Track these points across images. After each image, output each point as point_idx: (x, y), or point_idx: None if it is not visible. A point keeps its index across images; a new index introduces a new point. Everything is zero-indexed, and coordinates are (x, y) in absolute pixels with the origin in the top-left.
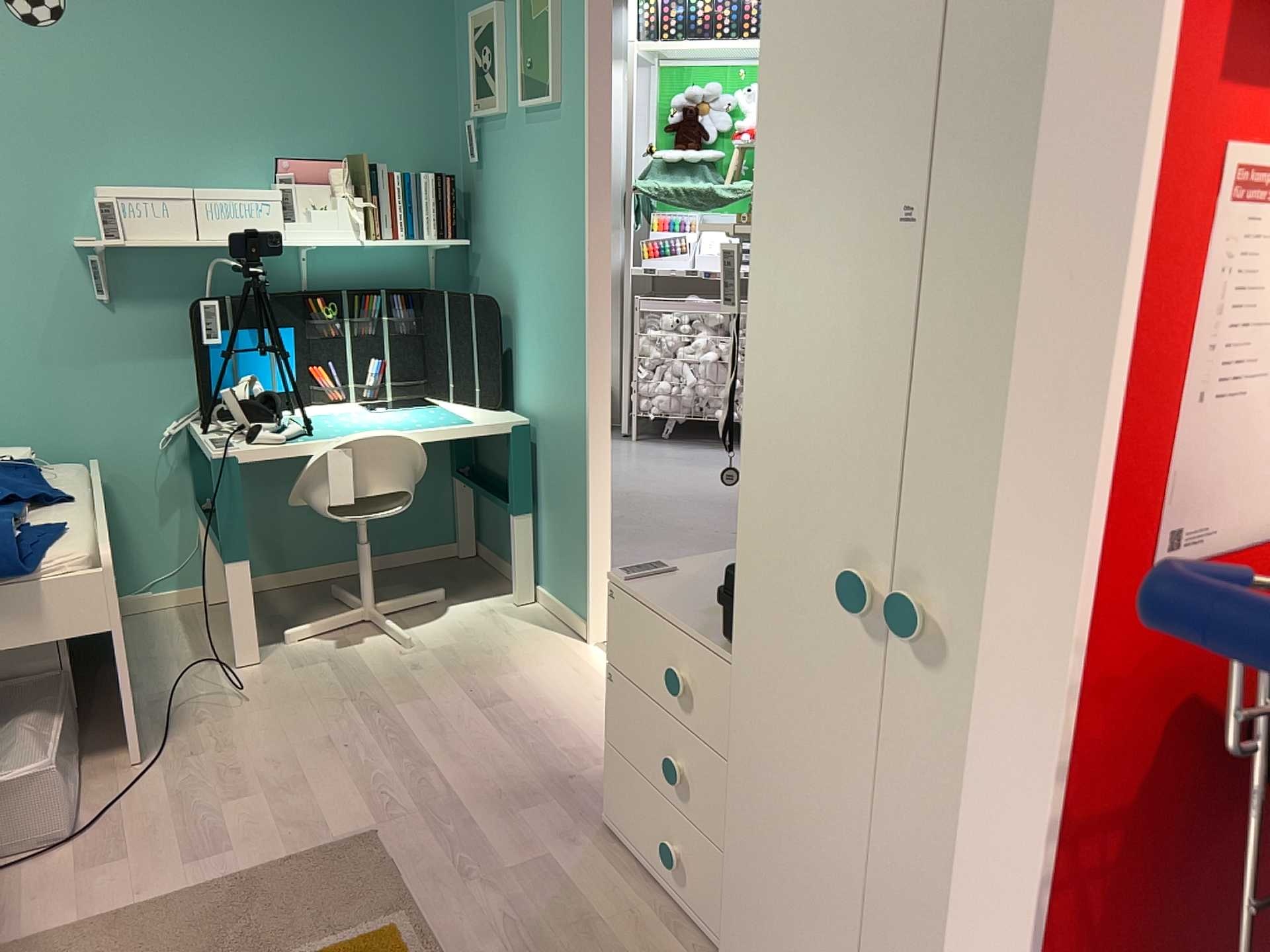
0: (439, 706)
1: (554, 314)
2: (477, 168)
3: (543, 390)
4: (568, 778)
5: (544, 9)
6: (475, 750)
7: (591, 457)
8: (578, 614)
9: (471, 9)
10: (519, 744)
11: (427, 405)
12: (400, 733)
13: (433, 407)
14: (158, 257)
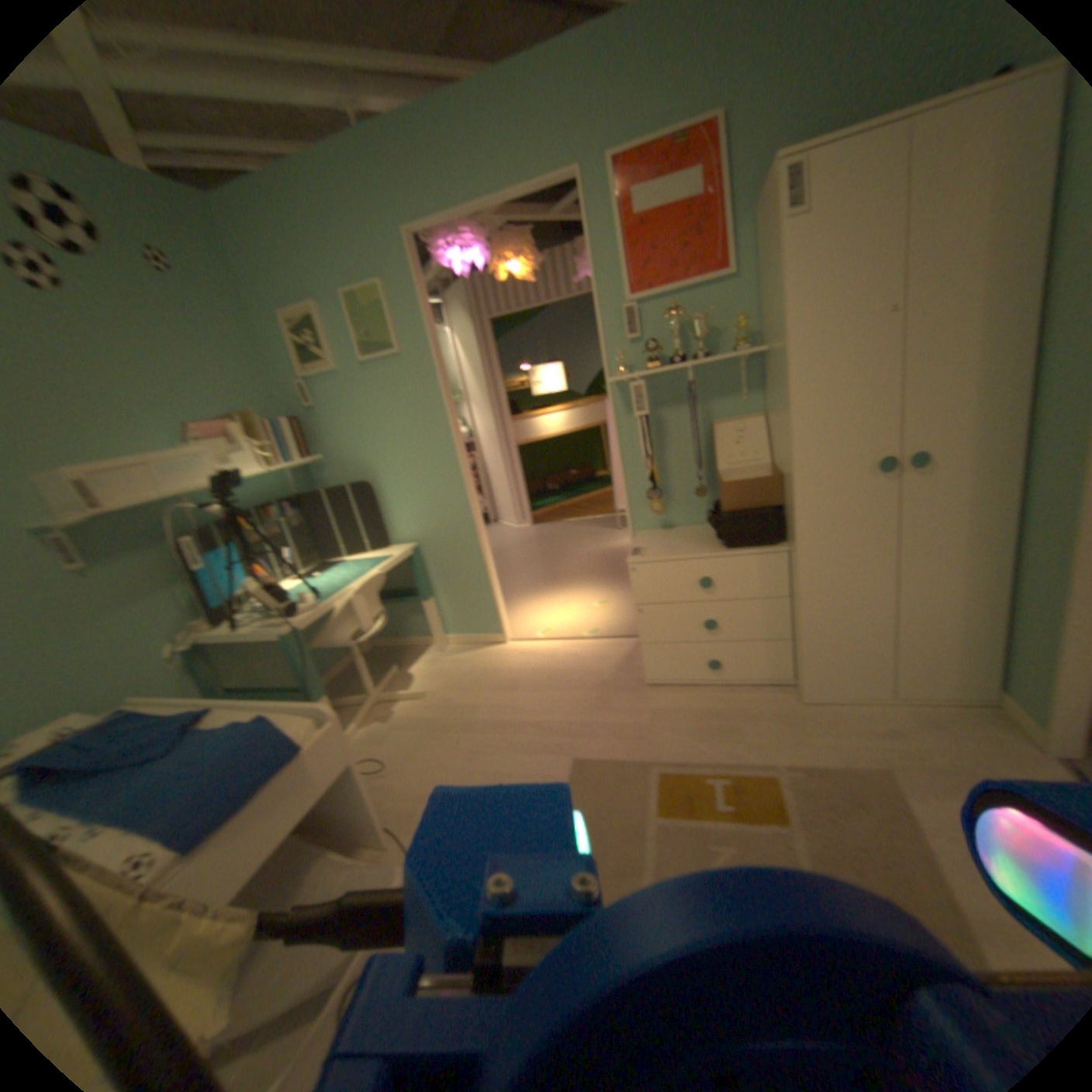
0: (494, 704)
1: (425, 477)
2: (308, 412)
3: (424, 524)
4: (600, 684)
5: (376, 300)
6: (546, 704)
7: (483, 544)
8: (490, 632)
9: (273, 311)
10: (558, 689)
11: (330, 566)
12: (499, 724)
13: (335, 566)
14: (111, 523)
